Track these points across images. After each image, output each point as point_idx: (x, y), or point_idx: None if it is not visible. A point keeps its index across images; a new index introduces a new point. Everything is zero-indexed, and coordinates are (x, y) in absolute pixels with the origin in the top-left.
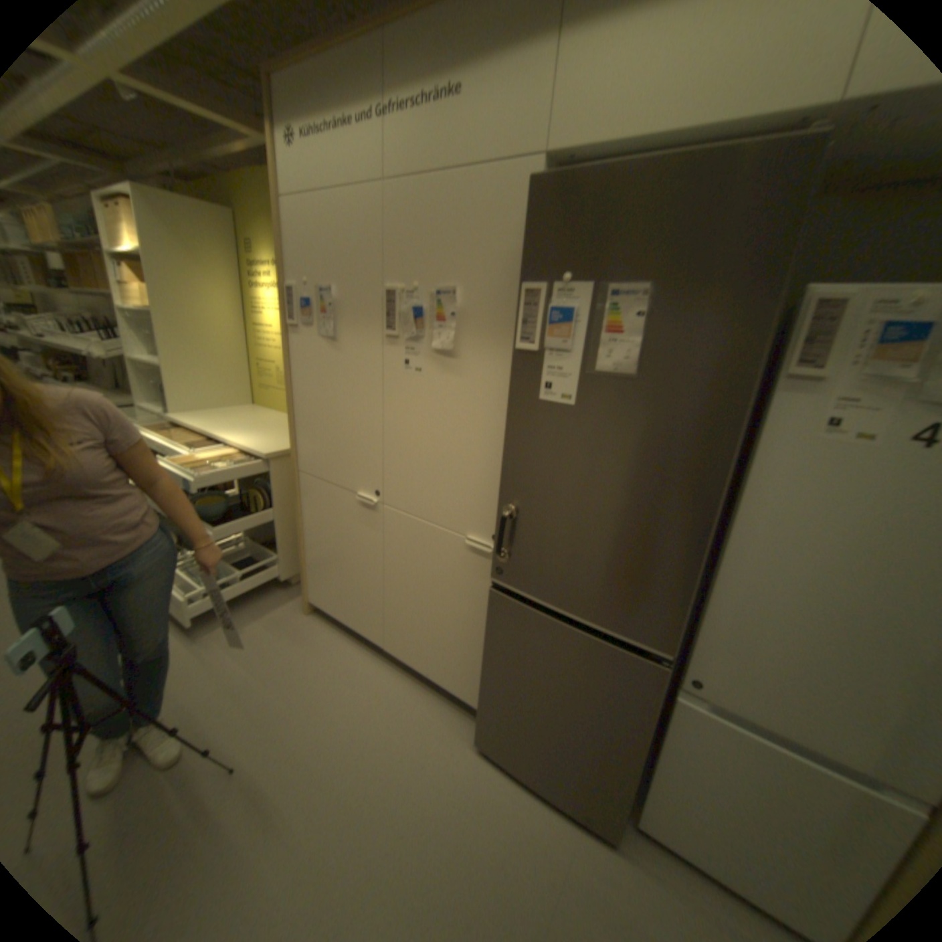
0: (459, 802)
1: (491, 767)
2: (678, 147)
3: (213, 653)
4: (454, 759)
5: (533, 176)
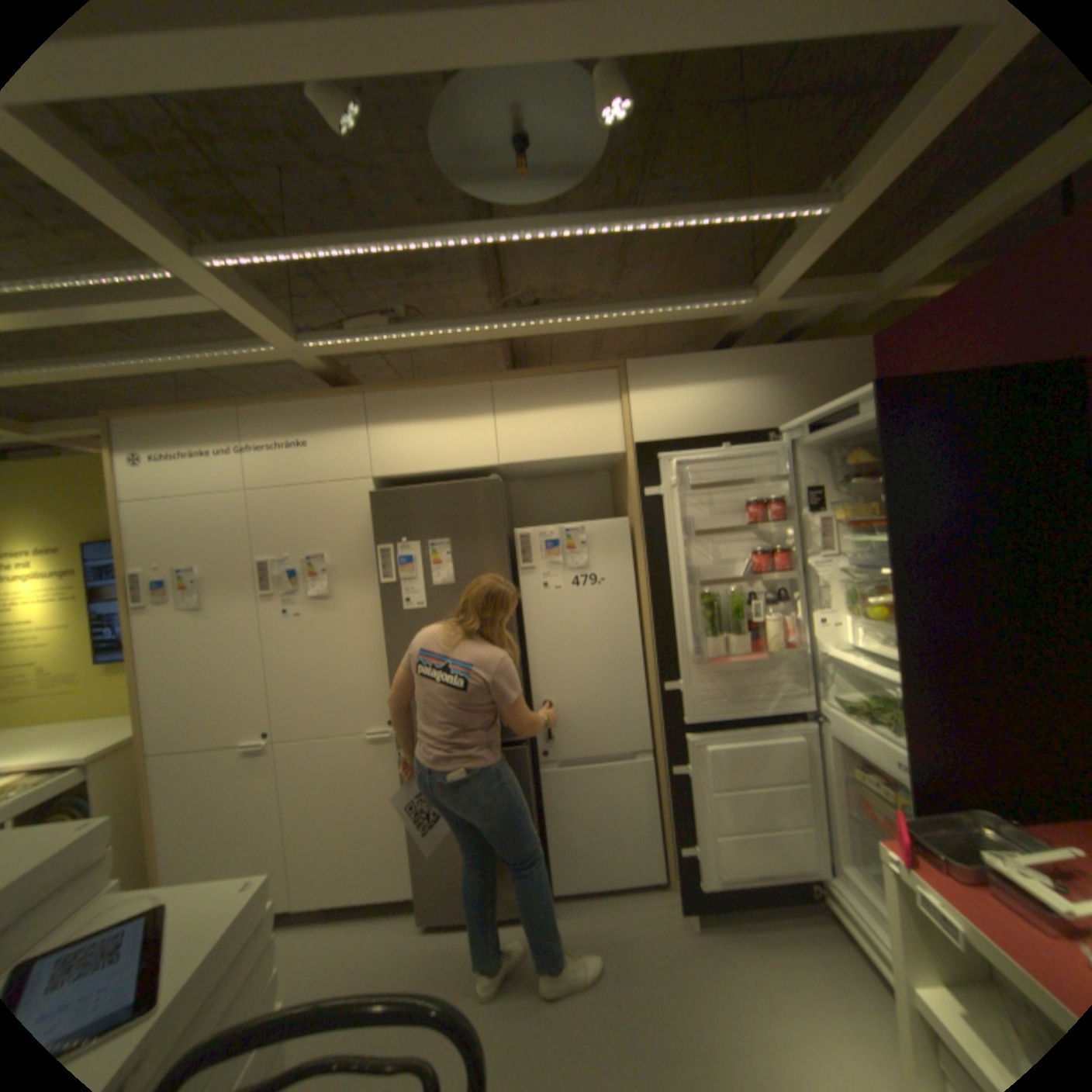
0: (419, 973)
1: (436, 935)
2: (444, 484)
3: None
4: (401, 951)
5: (371, 493)
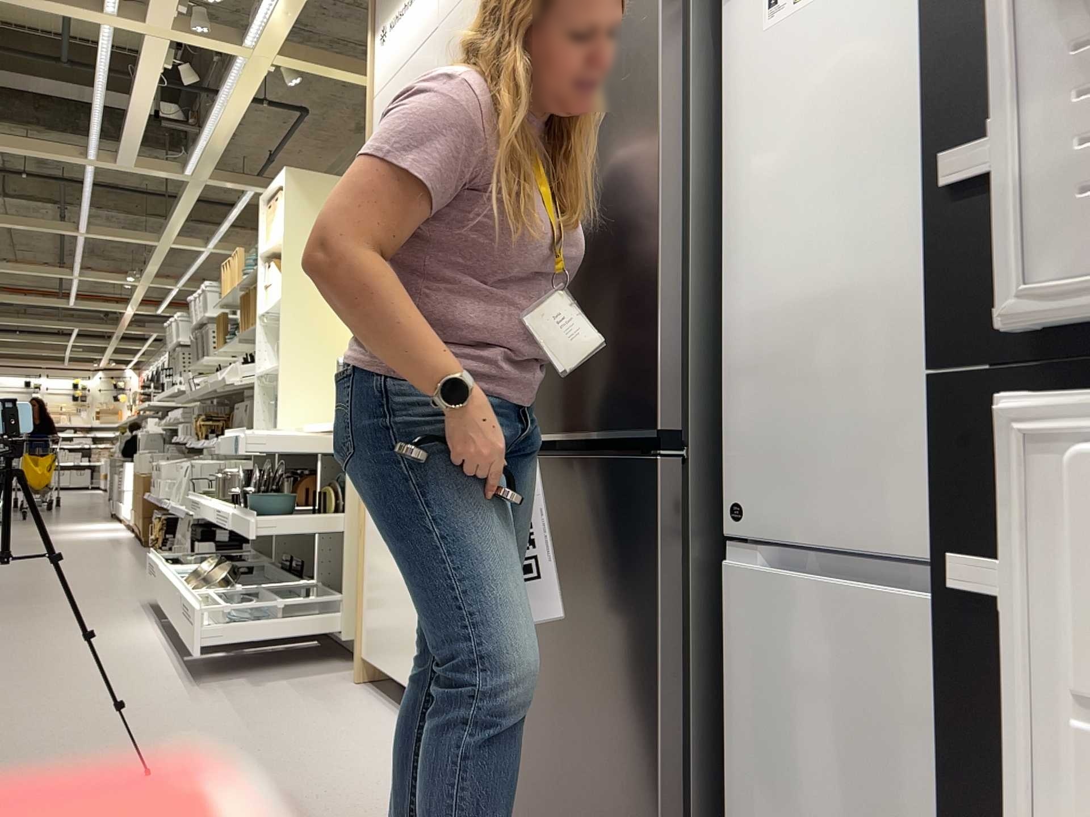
0: None
1: None
2: None
3: (209, 696)
4: None
5: None
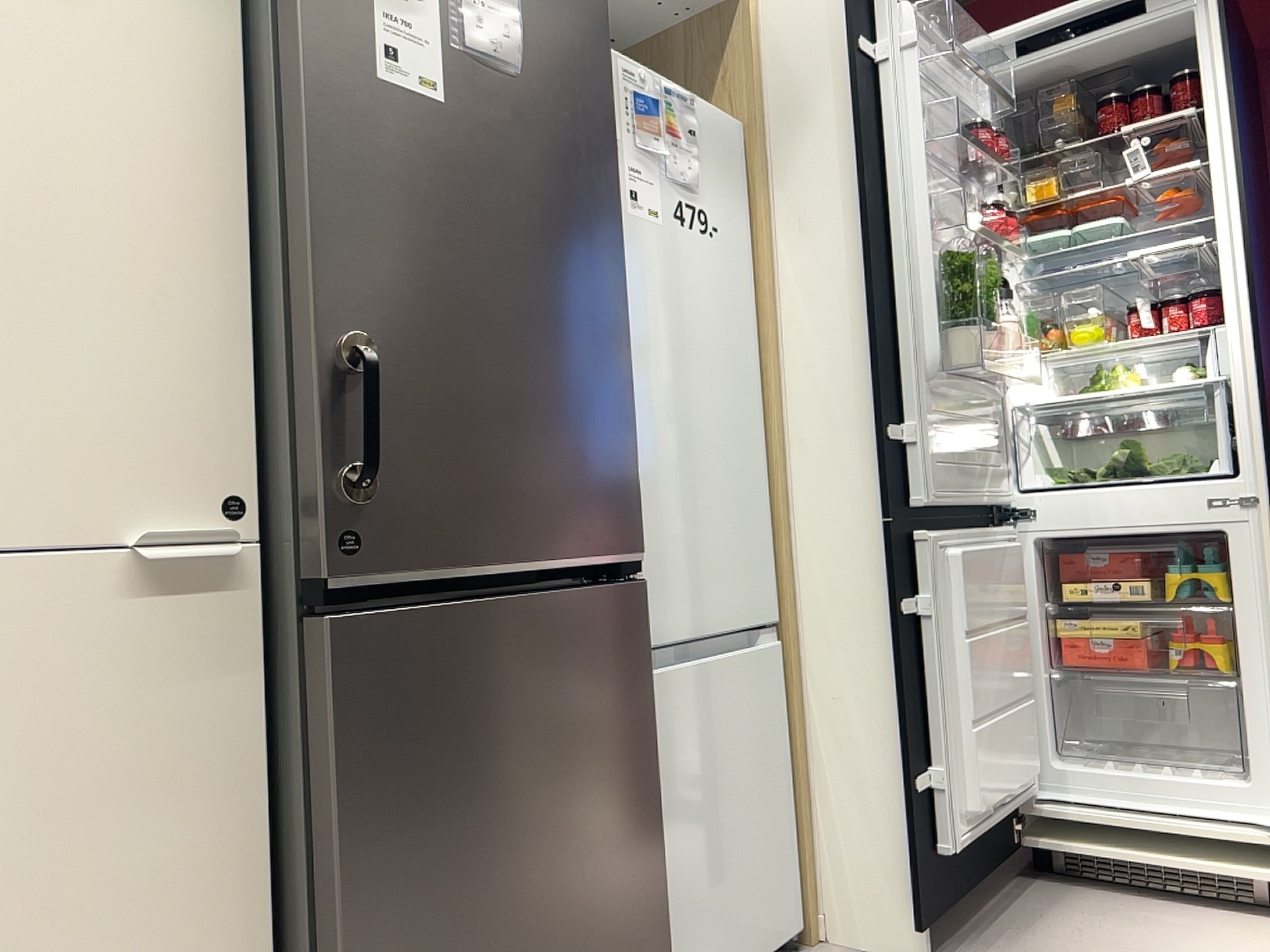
0: None
1: None
2: None
3: None
4: None
5: None
